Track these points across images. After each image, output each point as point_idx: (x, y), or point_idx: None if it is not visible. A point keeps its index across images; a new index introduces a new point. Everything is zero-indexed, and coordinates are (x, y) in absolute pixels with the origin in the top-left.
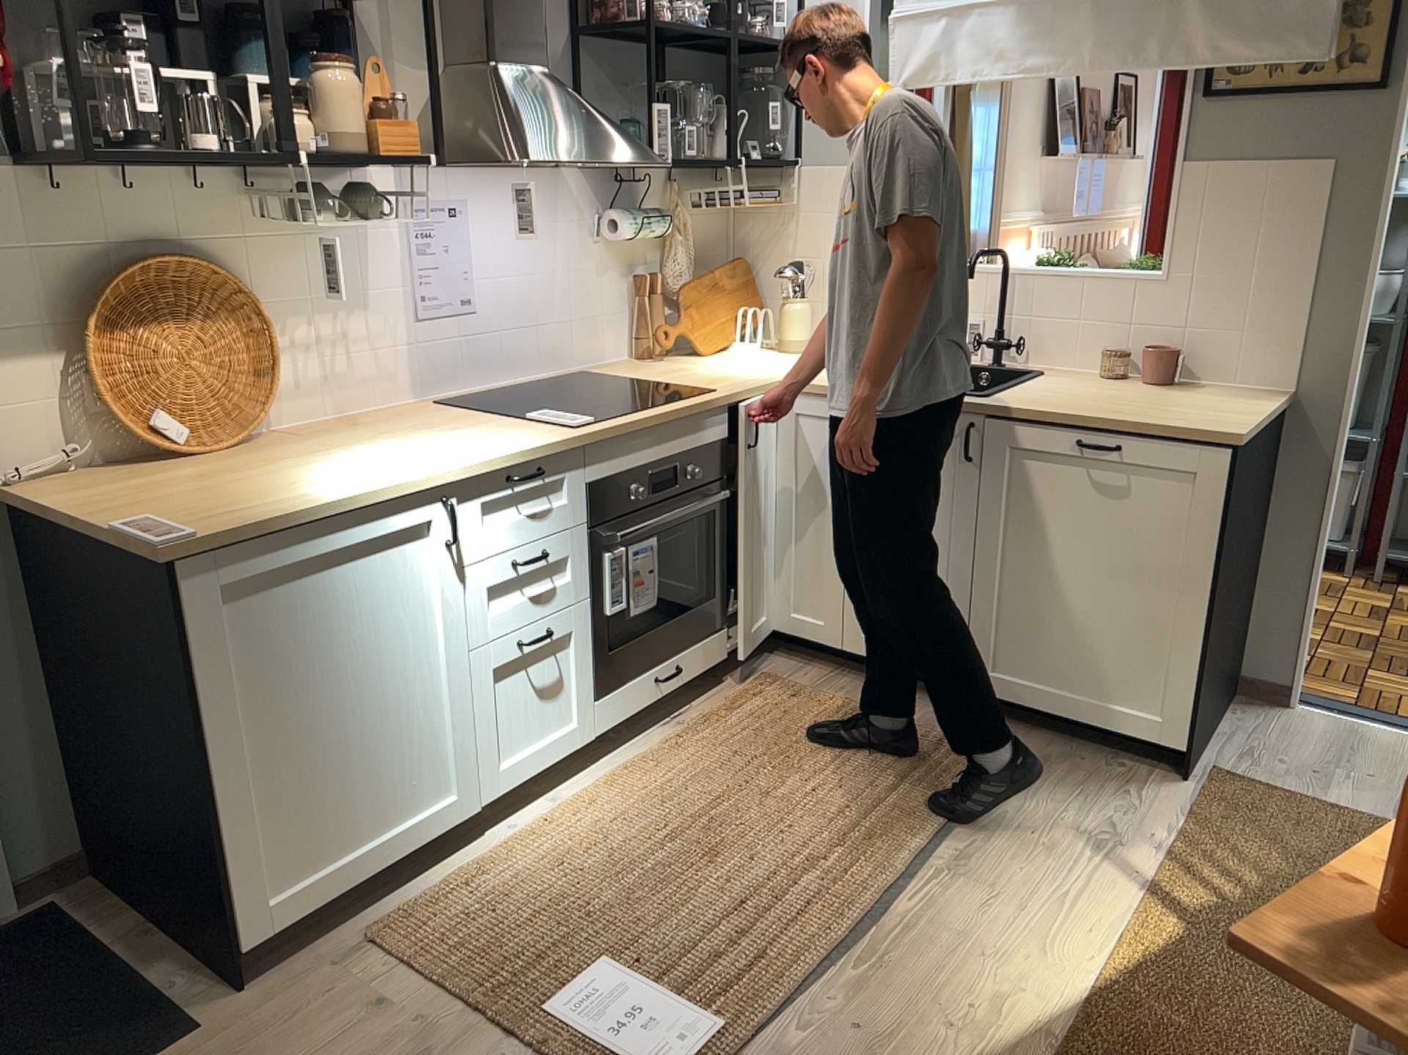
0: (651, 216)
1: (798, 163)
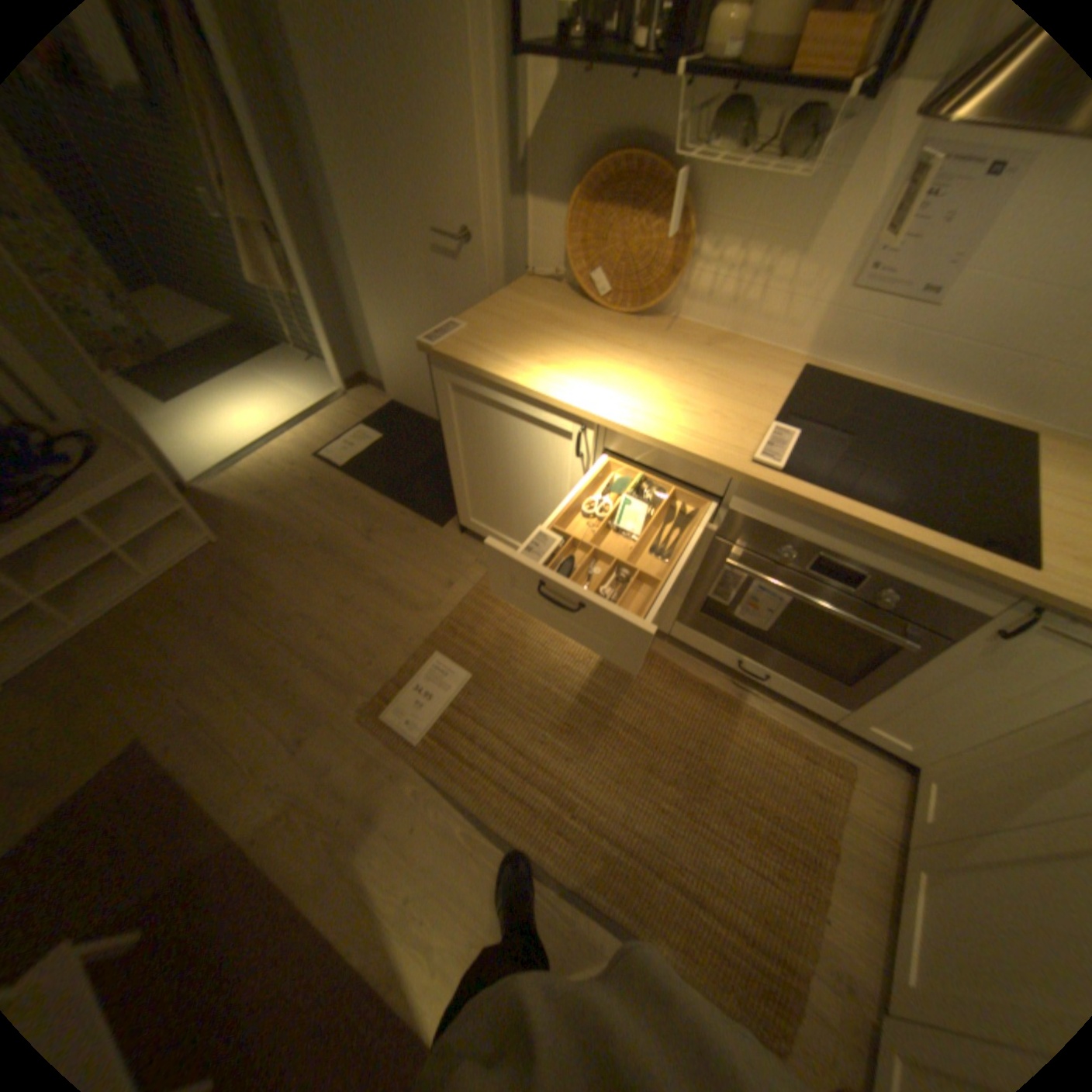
0: None
1: None
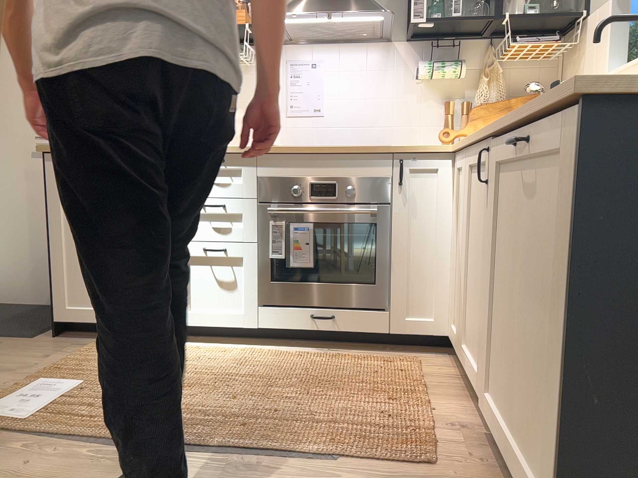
0: (444, 63)
1: (580, 16)
